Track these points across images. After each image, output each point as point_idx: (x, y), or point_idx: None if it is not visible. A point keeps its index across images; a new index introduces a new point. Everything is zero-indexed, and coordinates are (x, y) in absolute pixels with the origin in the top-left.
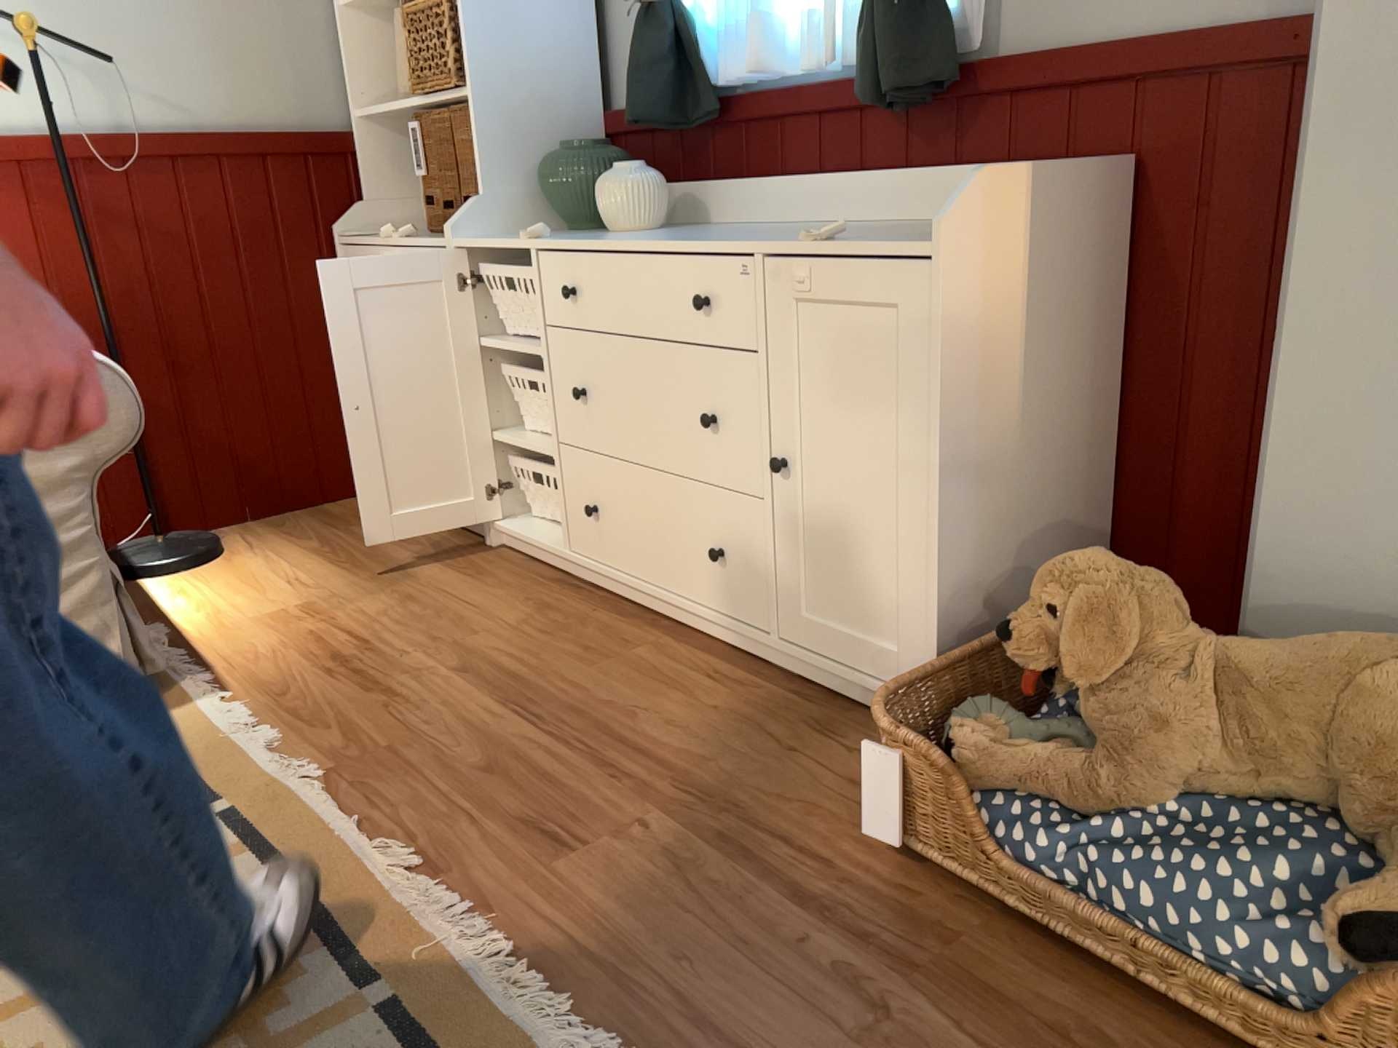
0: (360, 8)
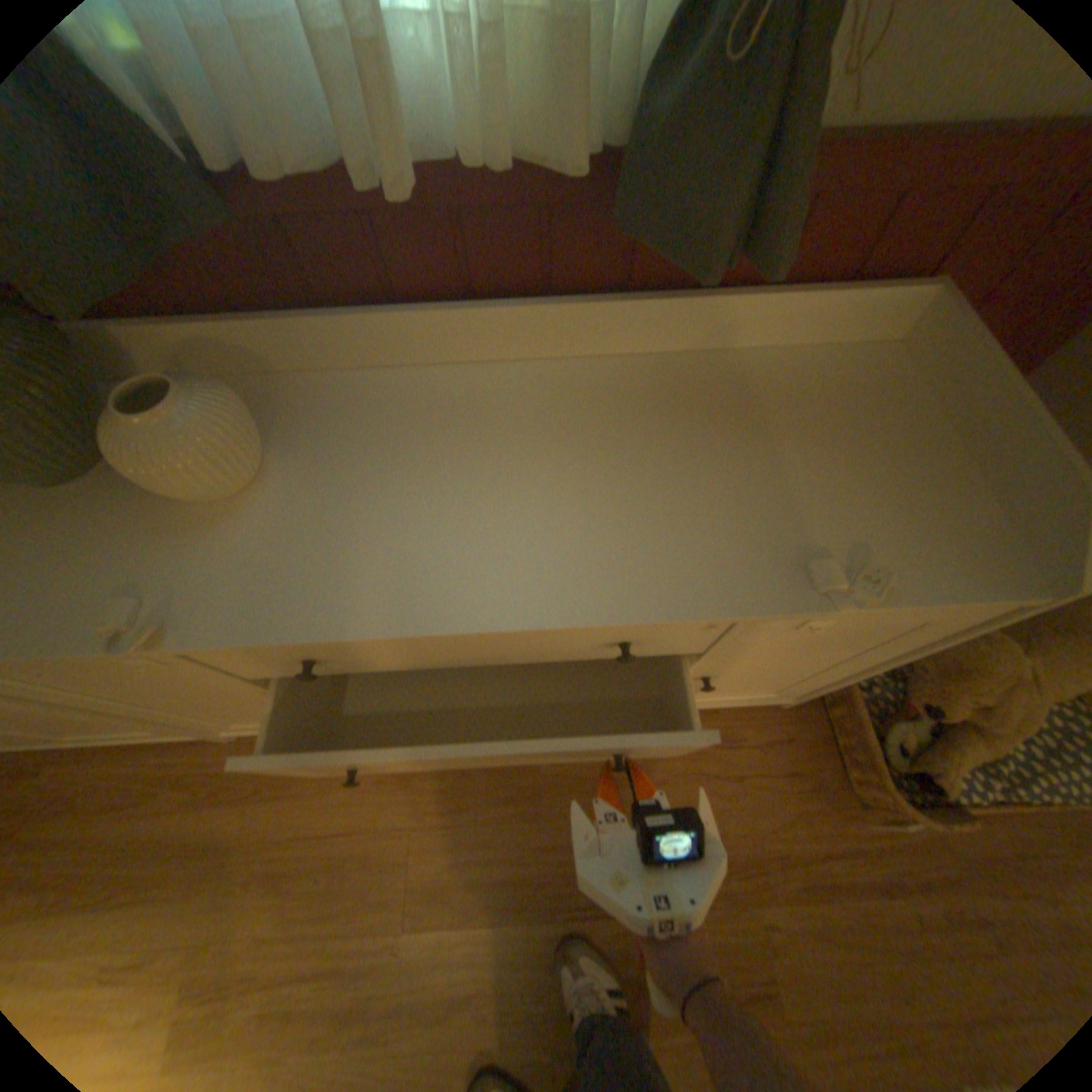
0: None
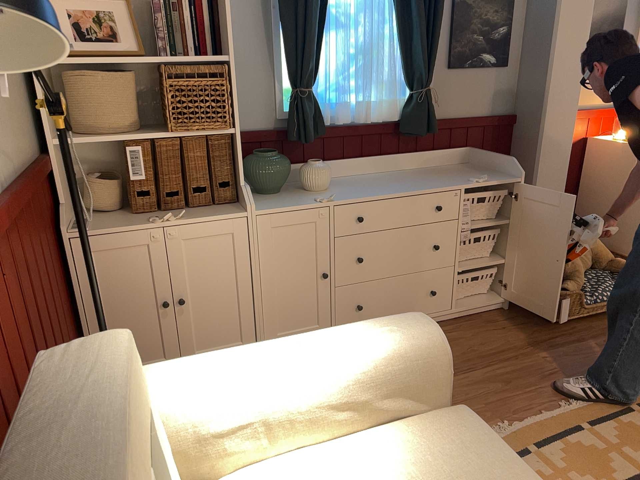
0: None
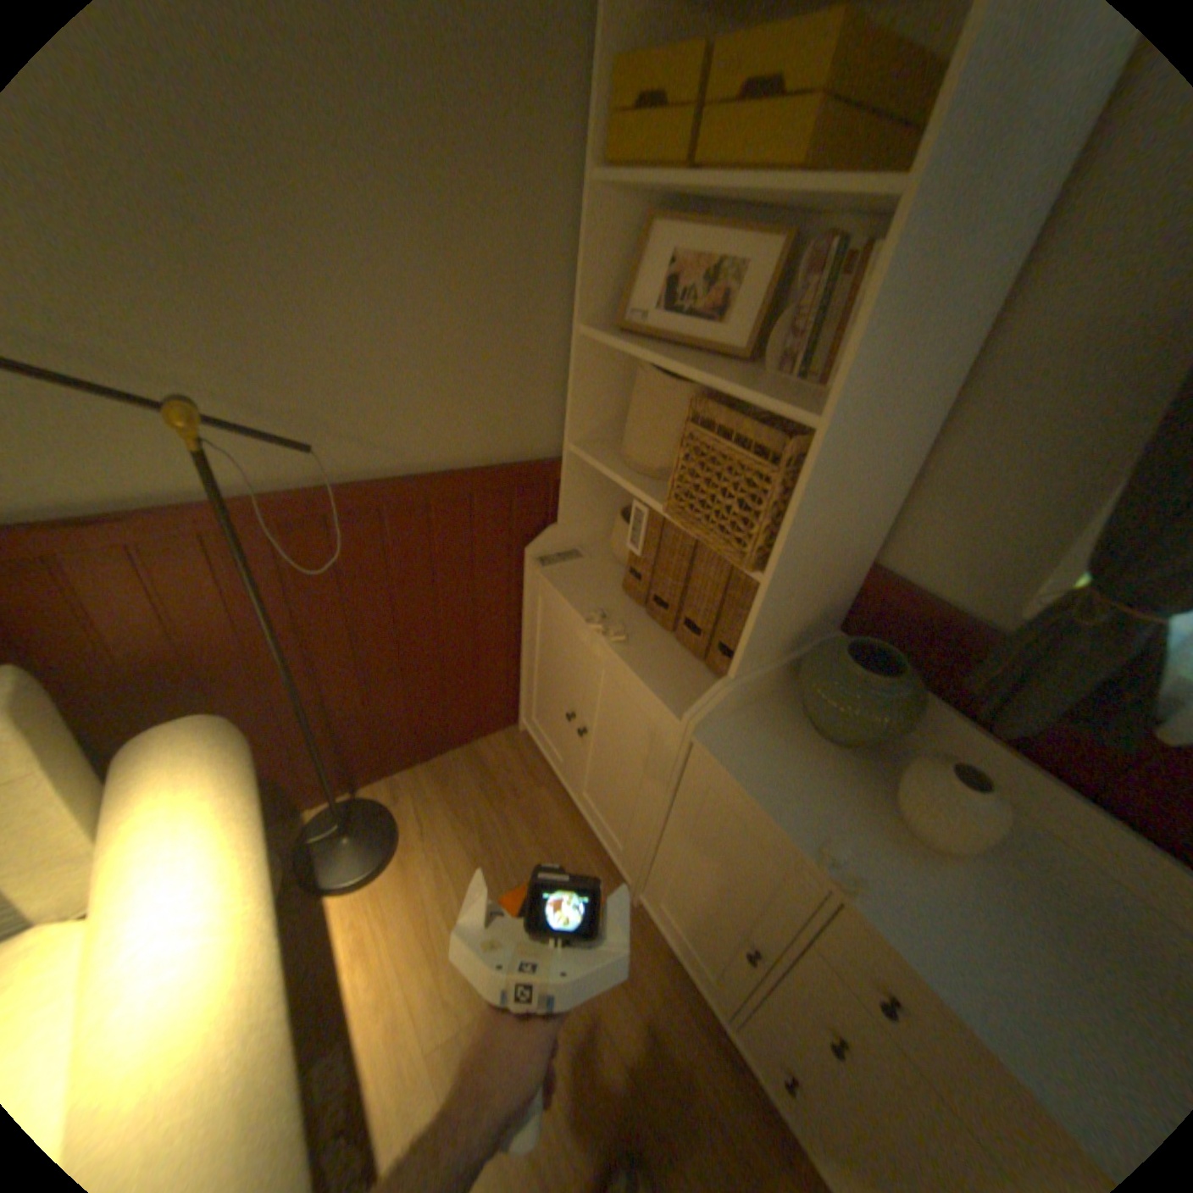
0: (603, 325)
